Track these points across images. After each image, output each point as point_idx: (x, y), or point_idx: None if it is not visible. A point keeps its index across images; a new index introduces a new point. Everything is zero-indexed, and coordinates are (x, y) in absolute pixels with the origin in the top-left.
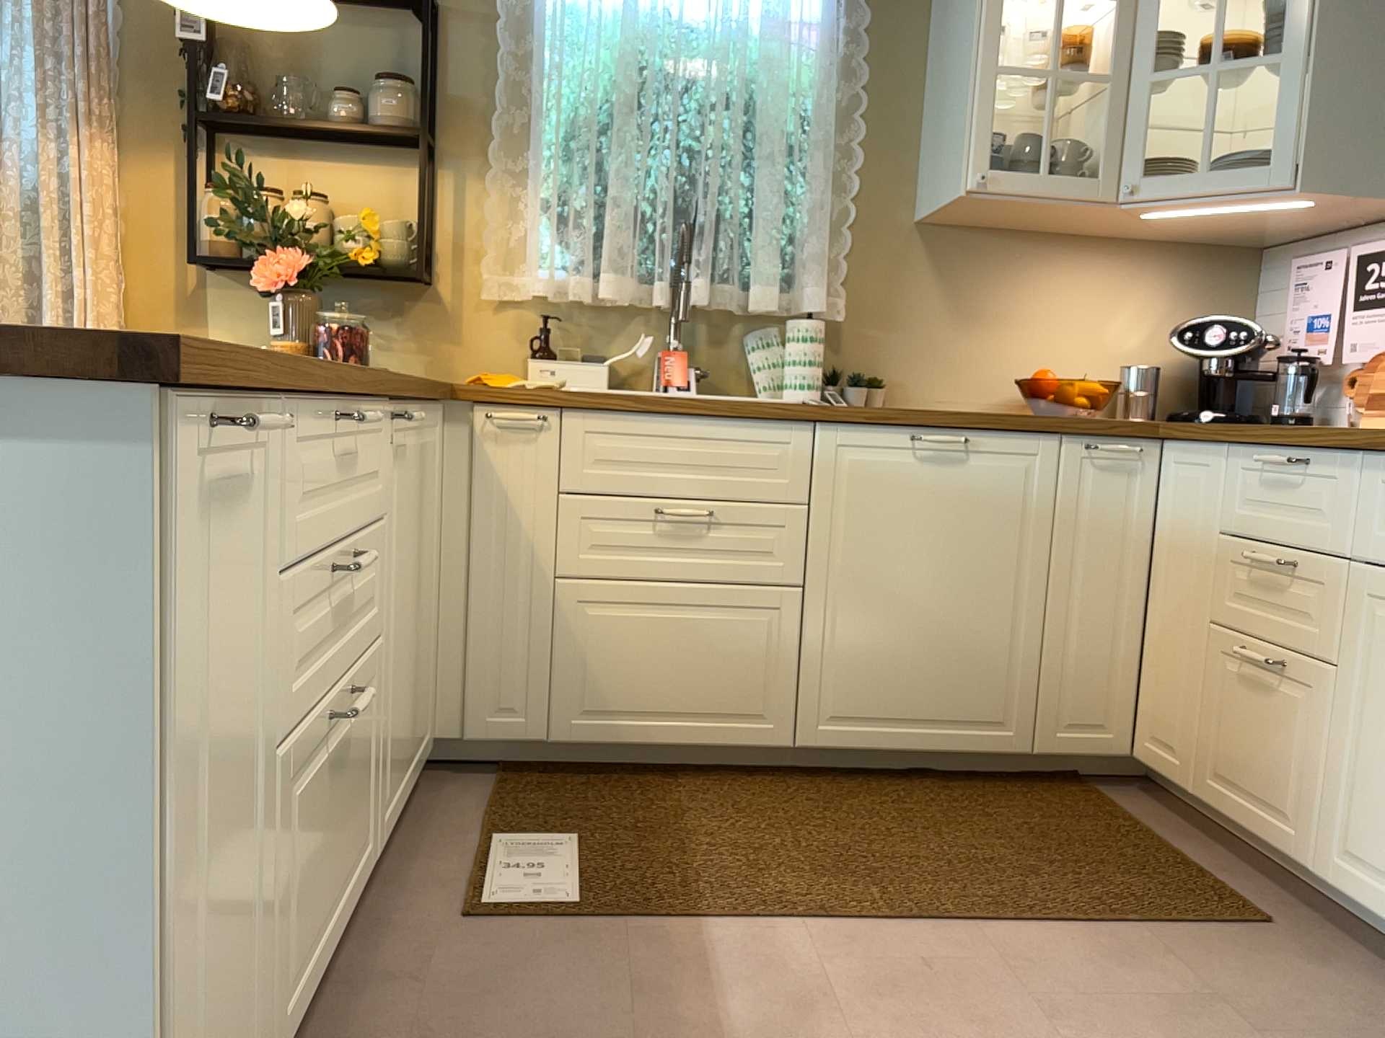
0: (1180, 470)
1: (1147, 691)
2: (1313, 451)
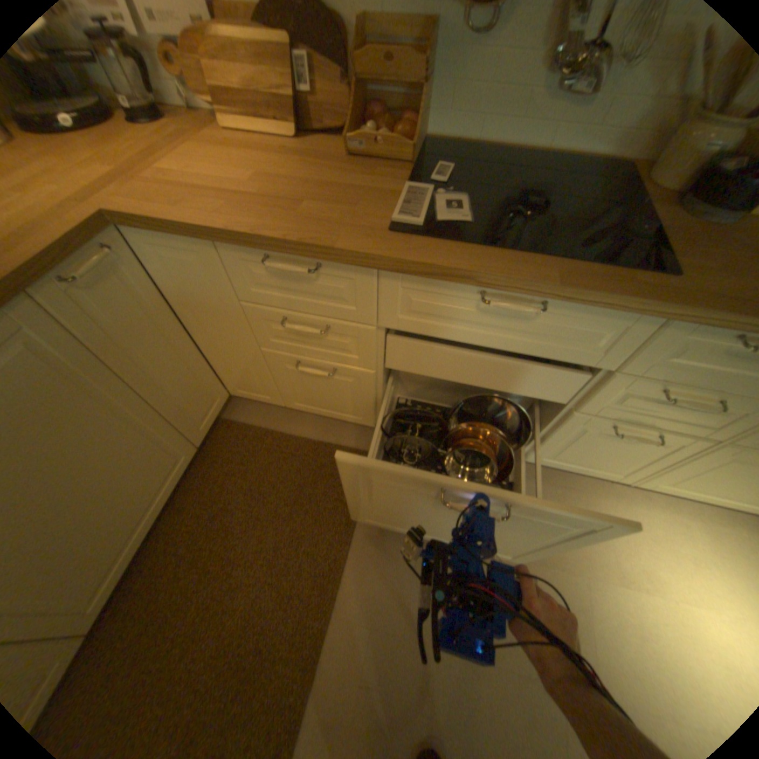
0: (155, 250)
1: (220, 372)
2: (325, 260)
